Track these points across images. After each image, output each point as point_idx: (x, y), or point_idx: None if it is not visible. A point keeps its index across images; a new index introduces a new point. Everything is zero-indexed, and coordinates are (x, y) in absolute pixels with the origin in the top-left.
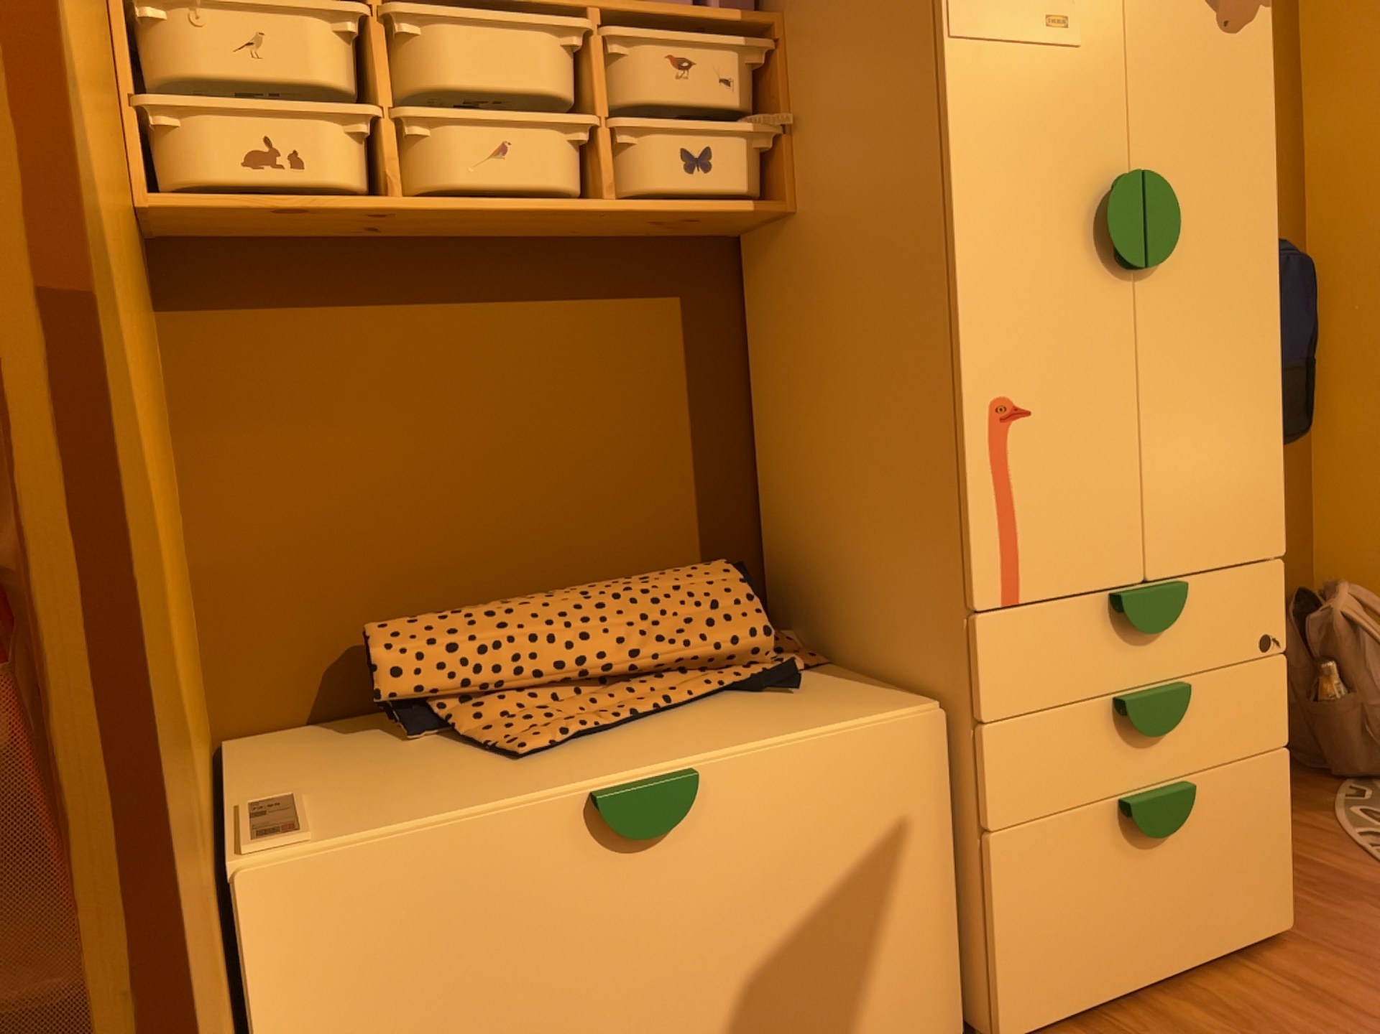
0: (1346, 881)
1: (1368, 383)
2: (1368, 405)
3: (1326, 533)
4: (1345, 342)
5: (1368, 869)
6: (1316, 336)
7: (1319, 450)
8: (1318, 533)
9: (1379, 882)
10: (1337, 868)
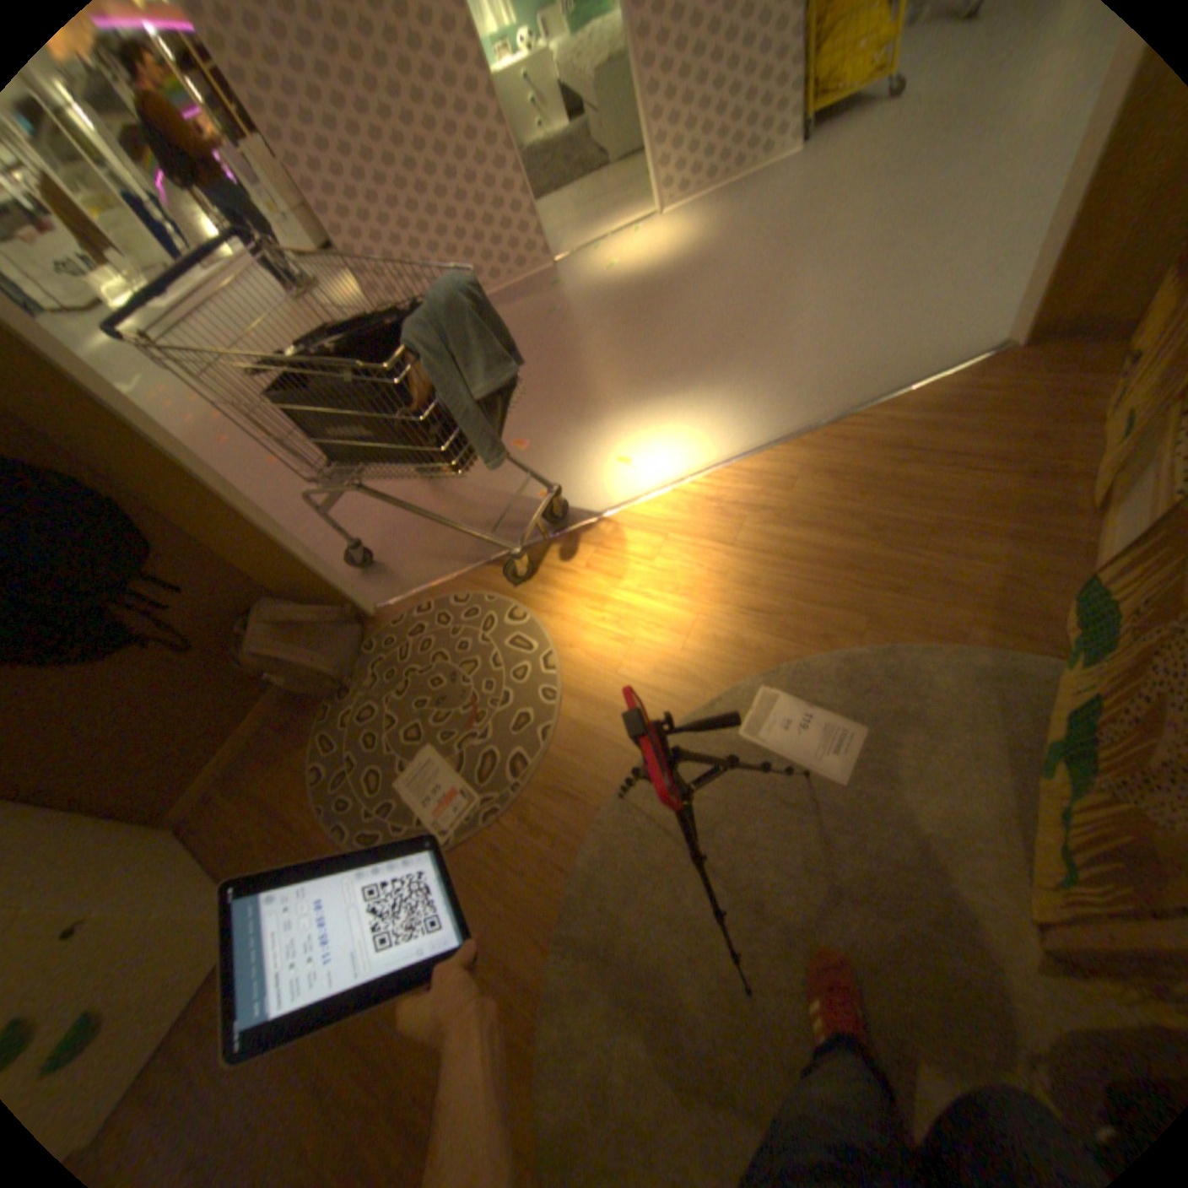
0: (286, 845)
1: (175, 492)
2: (190, 503)
3: (244, 569)
4: (131, 474)
5: (299, 824)
6: (94, 497)
7: (191, 535)
8: (240, 571)
9: (299, 838)
10: (287, 830)
